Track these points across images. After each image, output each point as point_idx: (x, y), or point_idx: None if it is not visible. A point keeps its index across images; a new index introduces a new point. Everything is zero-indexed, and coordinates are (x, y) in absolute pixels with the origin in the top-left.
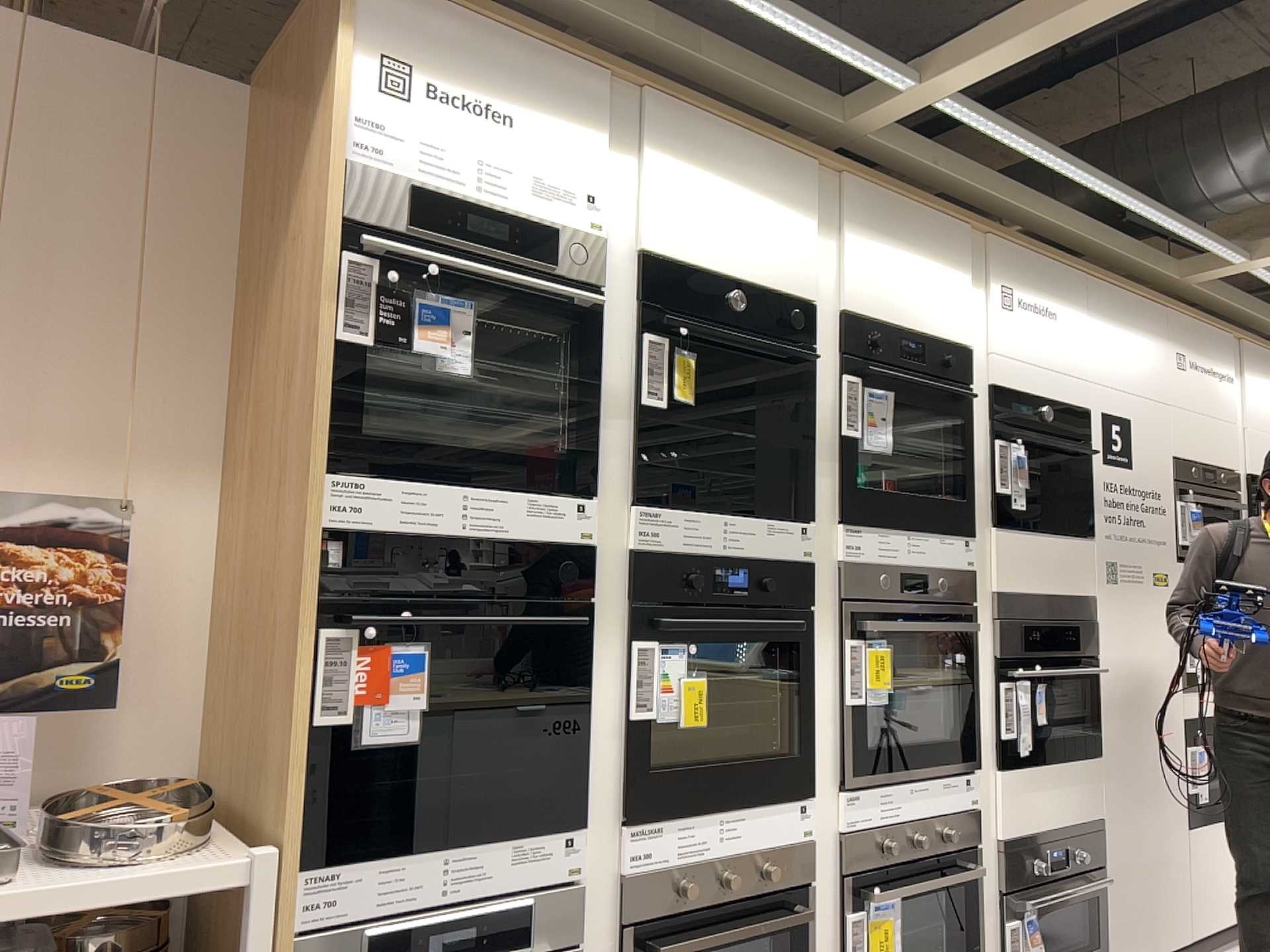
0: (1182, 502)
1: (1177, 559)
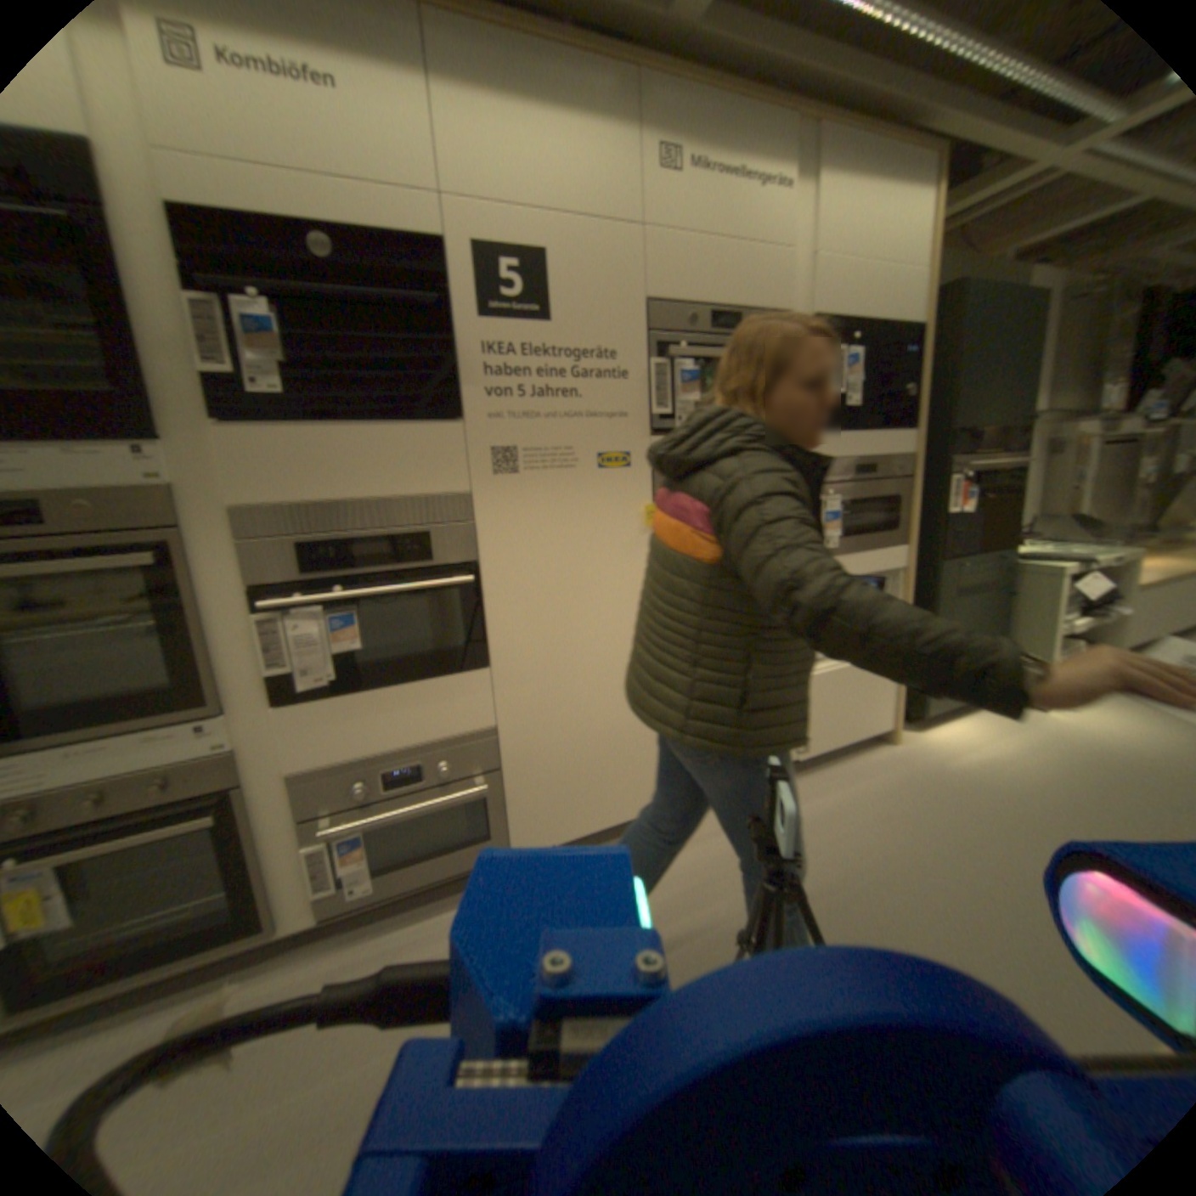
0: (662, 358)
1: (661, 431)
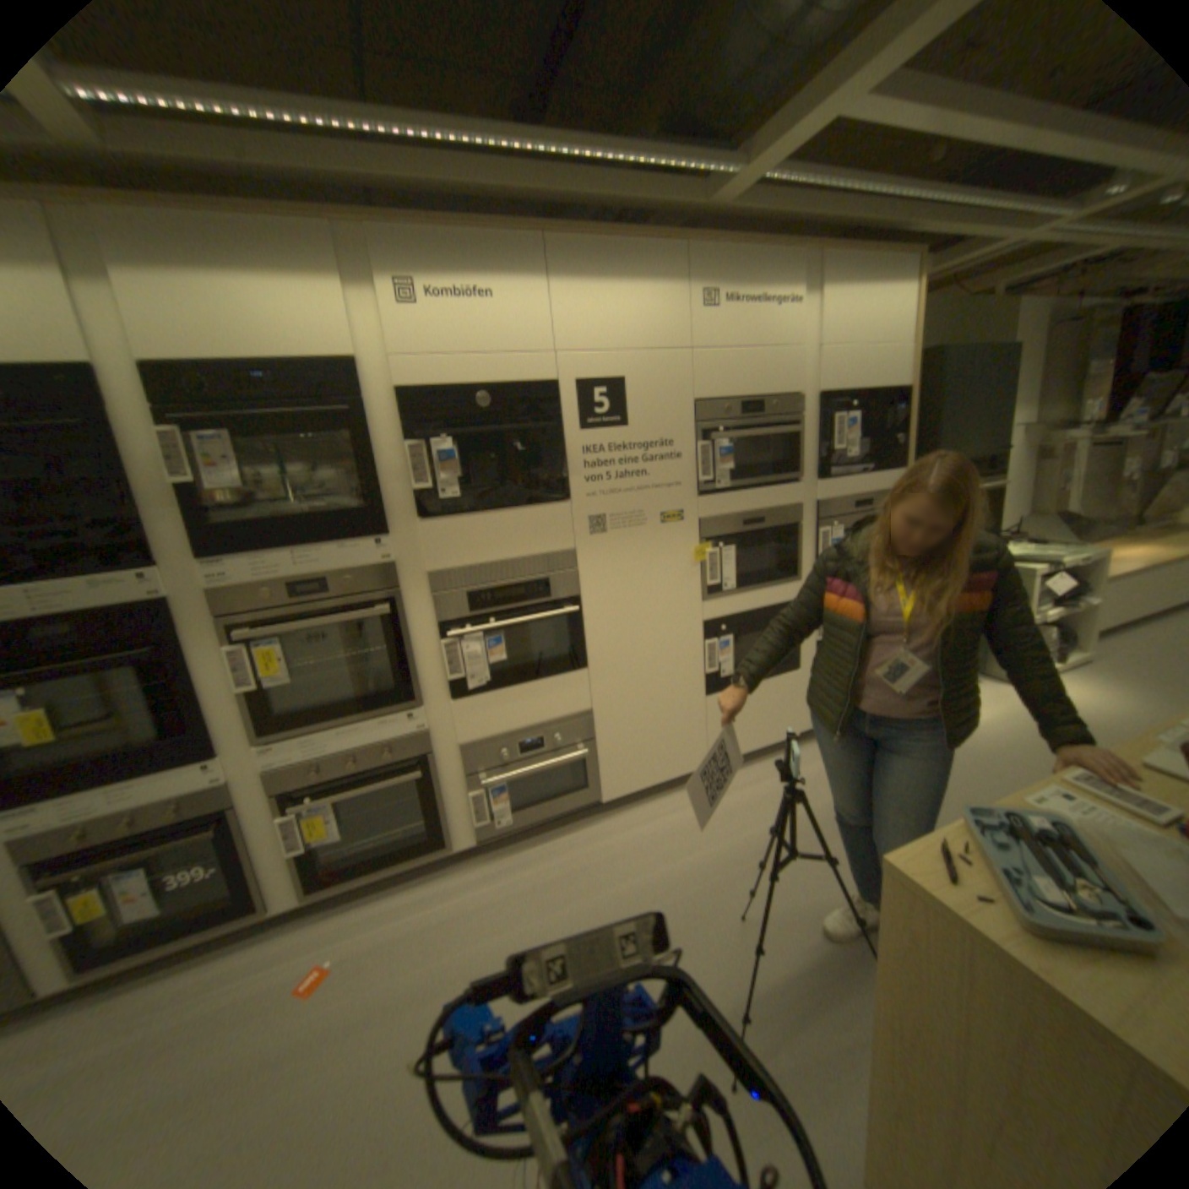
0: (707, 443)
1: (706, 493)
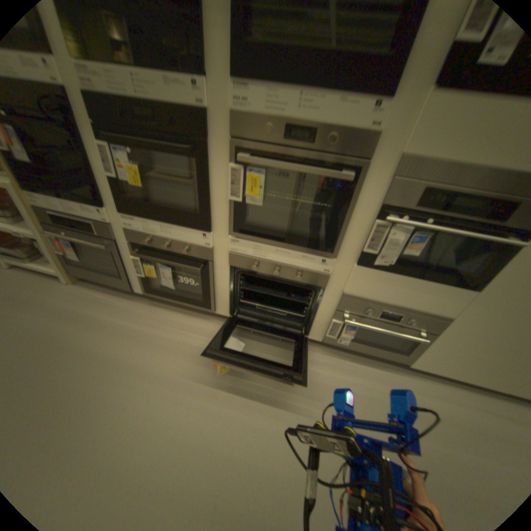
0: None
1: None
